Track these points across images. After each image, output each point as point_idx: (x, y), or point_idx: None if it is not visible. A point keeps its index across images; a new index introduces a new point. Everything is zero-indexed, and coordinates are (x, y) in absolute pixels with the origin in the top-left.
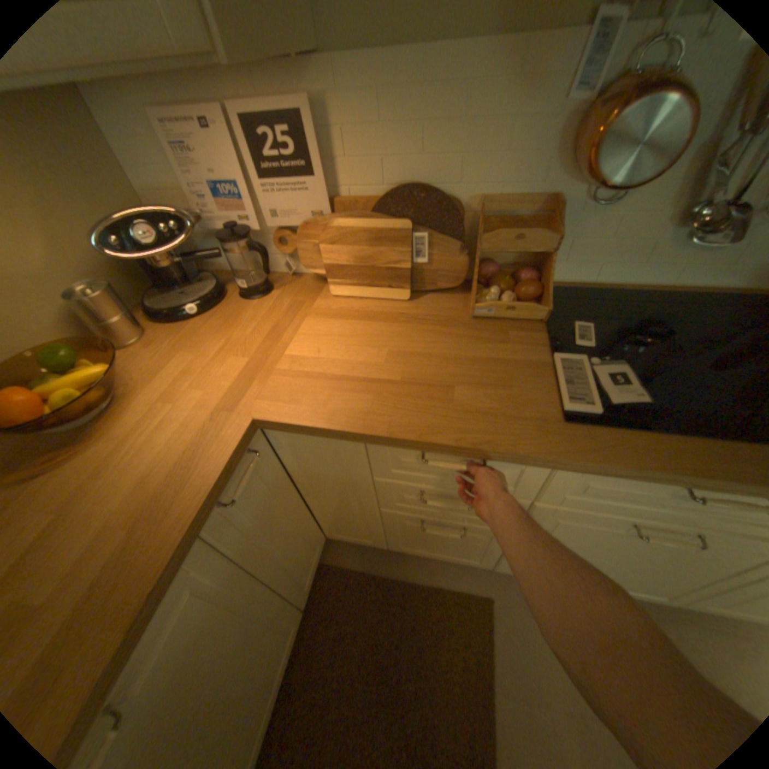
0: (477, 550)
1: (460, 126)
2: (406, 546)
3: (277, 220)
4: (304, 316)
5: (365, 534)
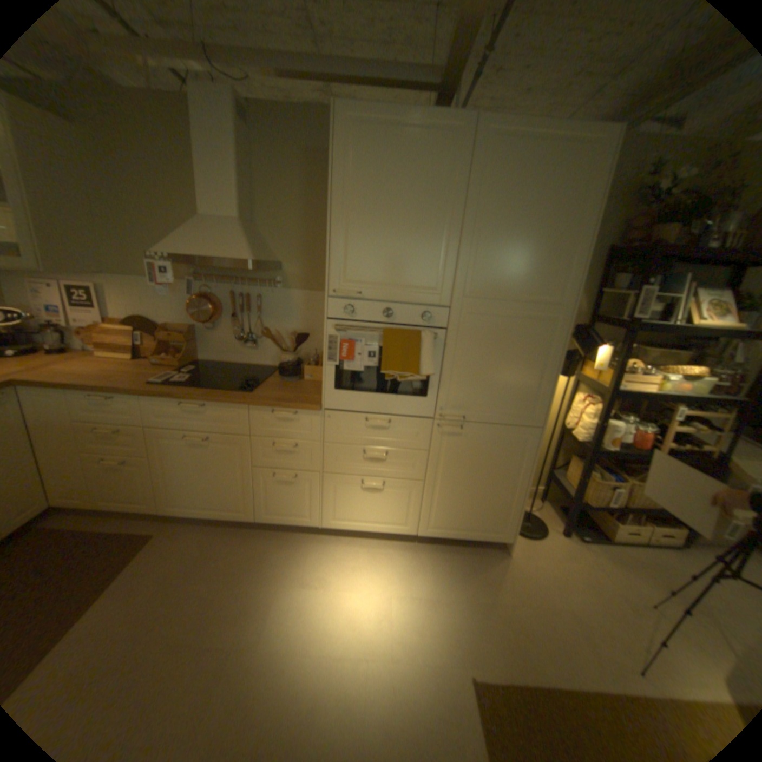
0: (139, 490)
1: (153, 301)
2: (102, 501)
3: (77, 325)
4: (72, 362)
5: (75, 492)
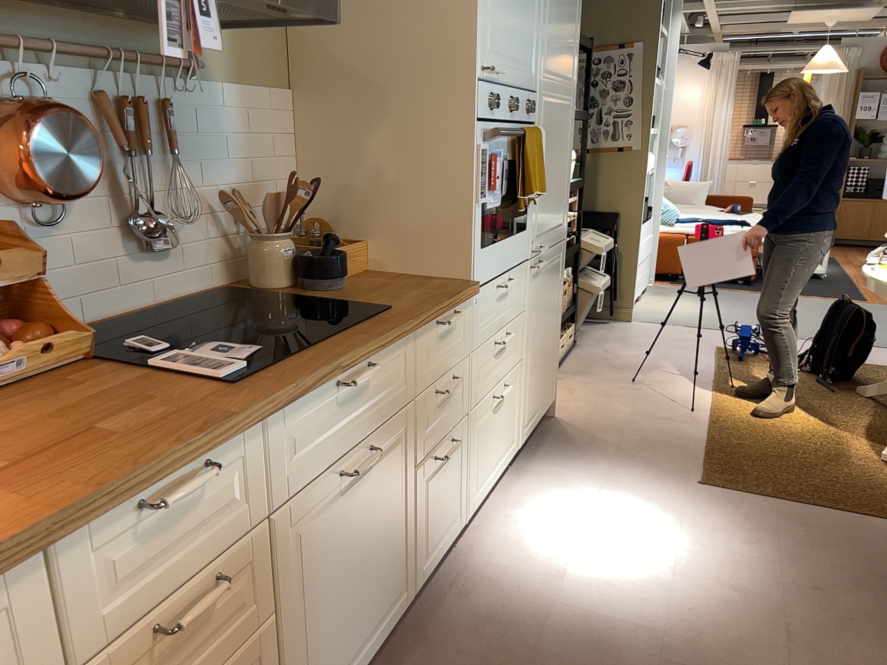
0: None
1: None
2: None
3: None
4: None
5: None
